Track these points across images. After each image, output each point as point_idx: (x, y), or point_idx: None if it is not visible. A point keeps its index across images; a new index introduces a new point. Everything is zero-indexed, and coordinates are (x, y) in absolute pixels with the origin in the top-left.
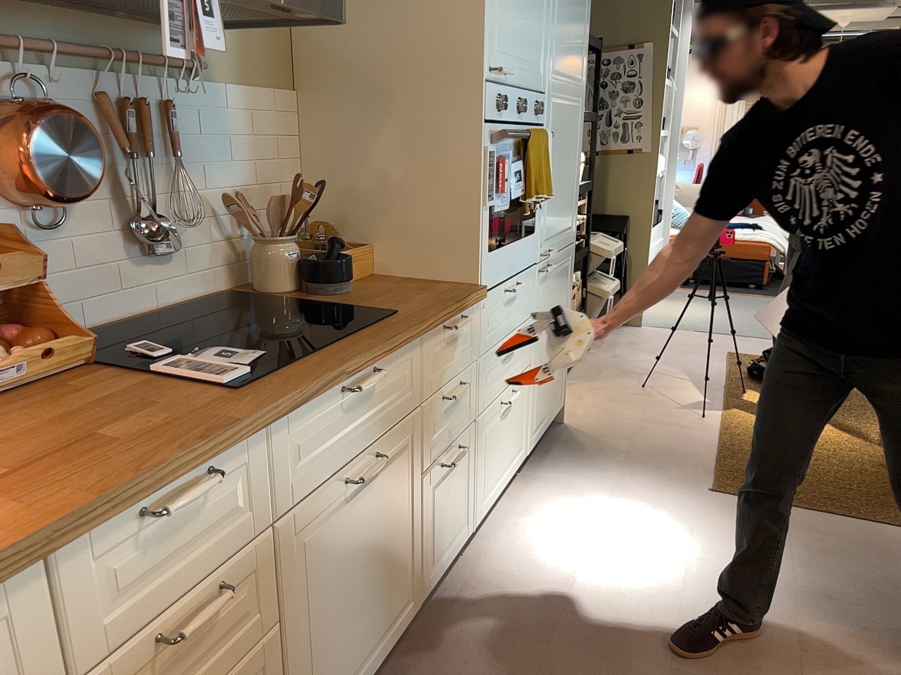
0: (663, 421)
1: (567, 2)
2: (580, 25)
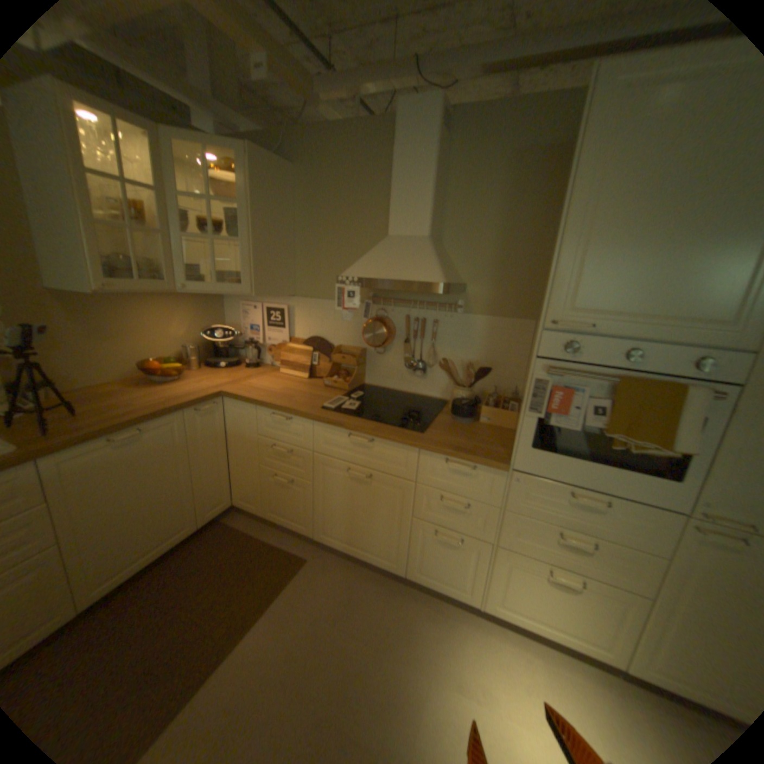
0: None
1: None
2: None
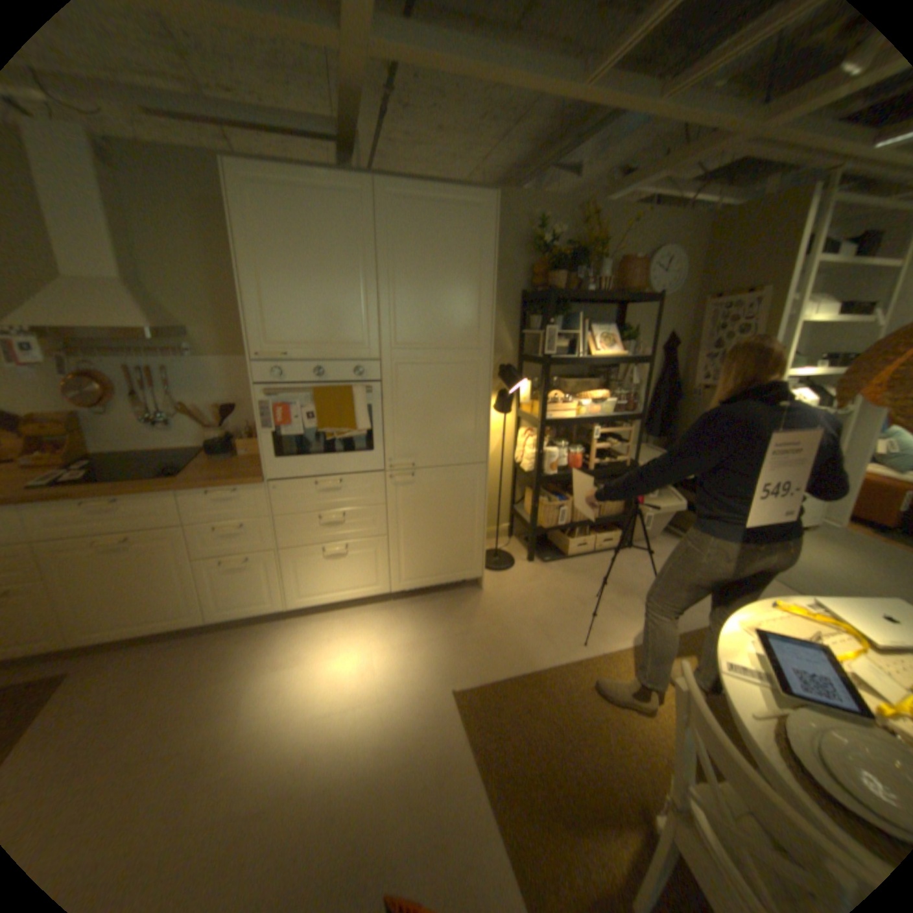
0: (547, 630)
1: (419, 292)
2: (459, 304)
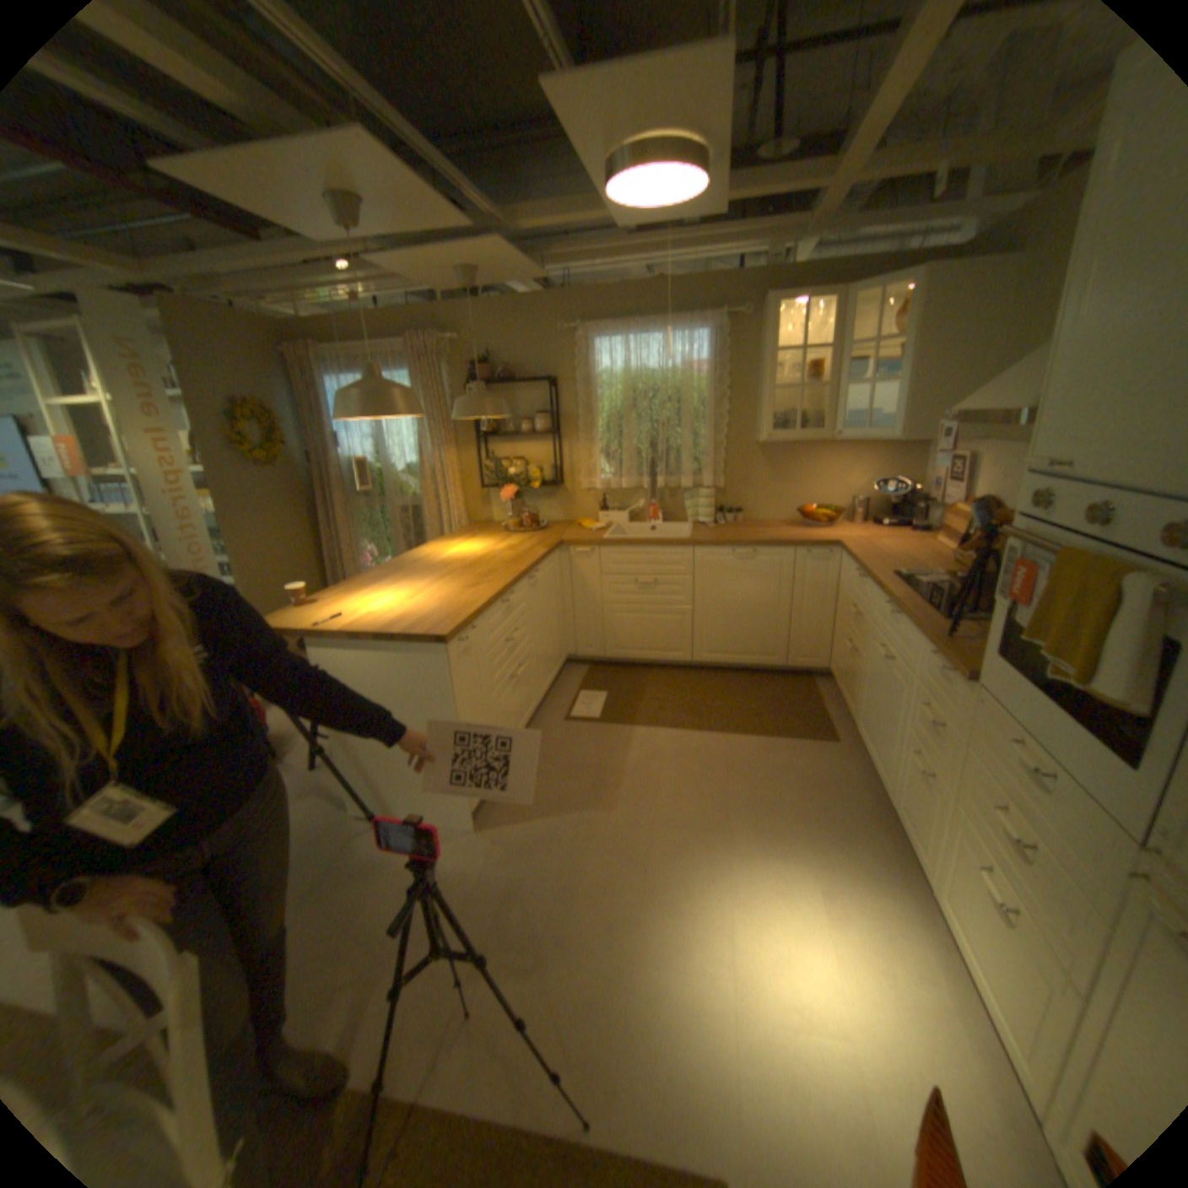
0: None
1: None
2: None
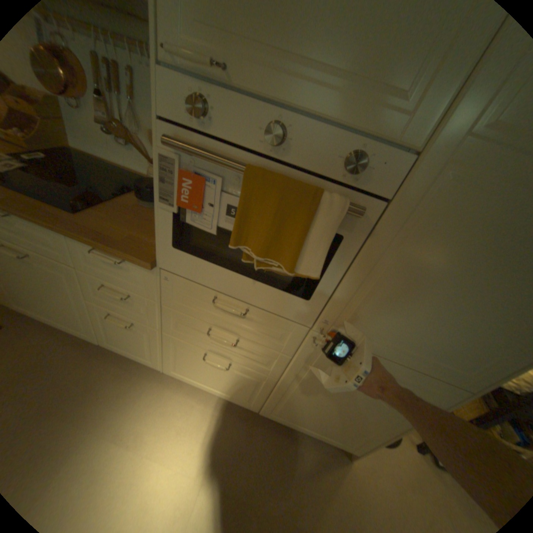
0: None
1: None
2: None
